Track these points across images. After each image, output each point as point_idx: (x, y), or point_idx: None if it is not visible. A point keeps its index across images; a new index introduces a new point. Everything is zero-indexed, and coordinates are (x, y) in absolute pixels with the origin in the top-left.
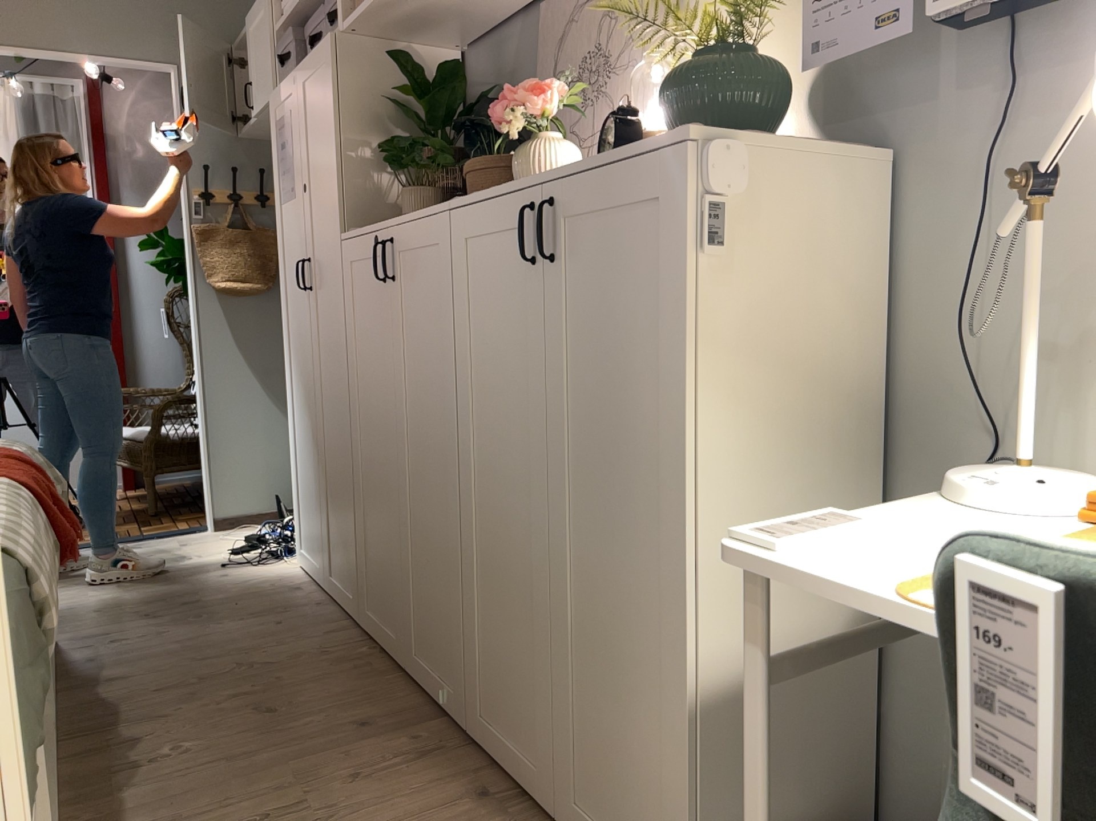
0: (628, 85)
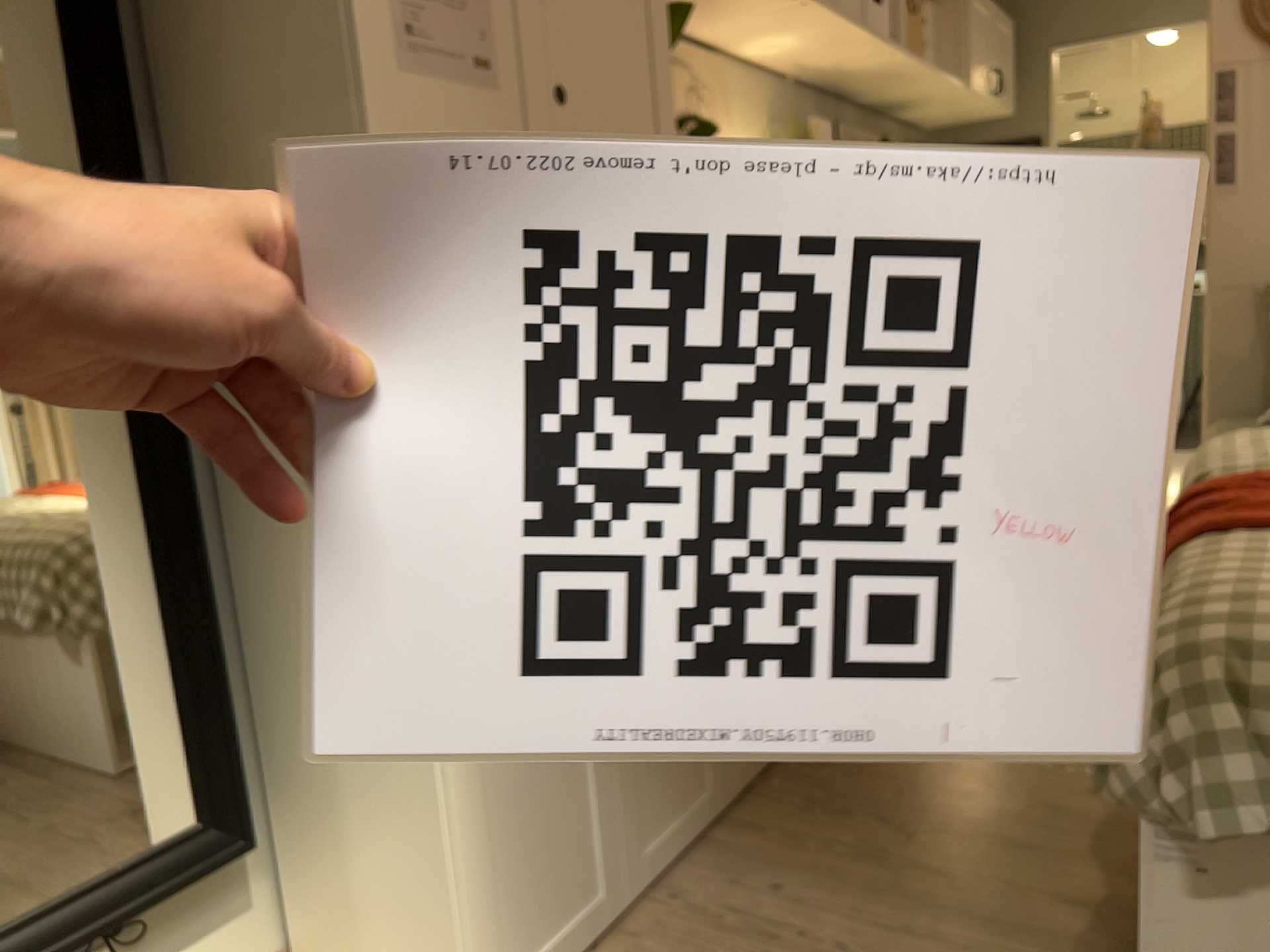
0: None
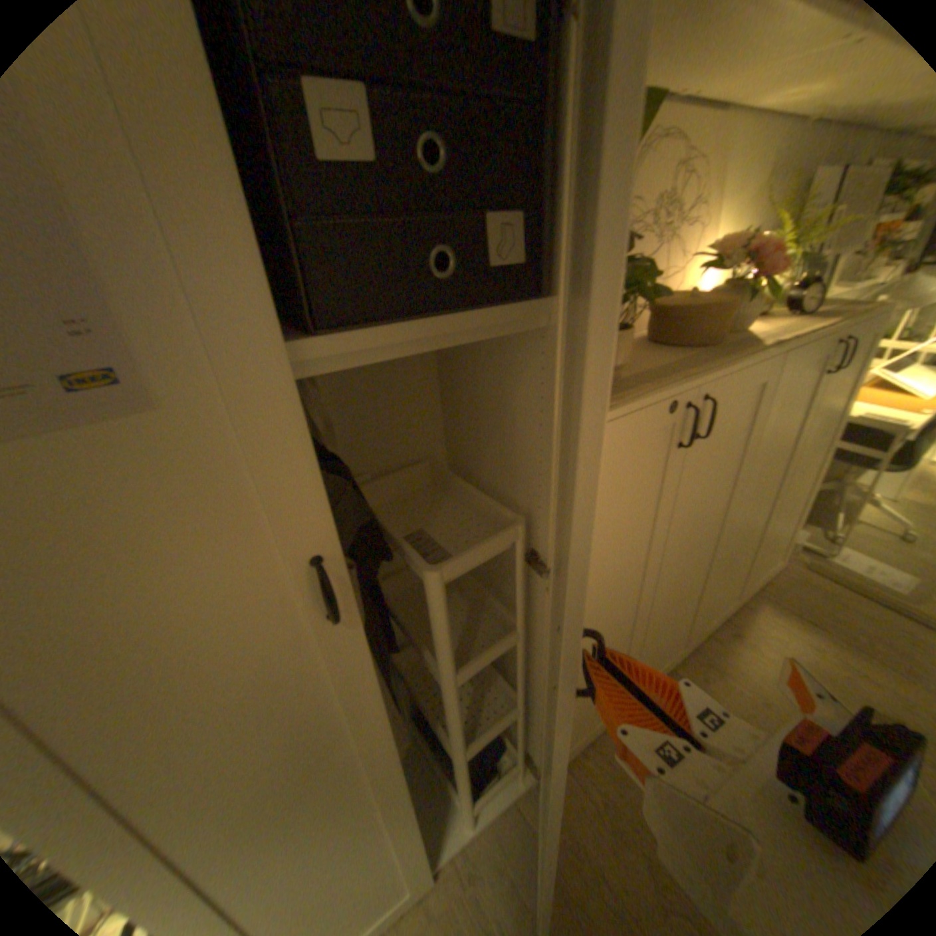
0: (699, 237)
